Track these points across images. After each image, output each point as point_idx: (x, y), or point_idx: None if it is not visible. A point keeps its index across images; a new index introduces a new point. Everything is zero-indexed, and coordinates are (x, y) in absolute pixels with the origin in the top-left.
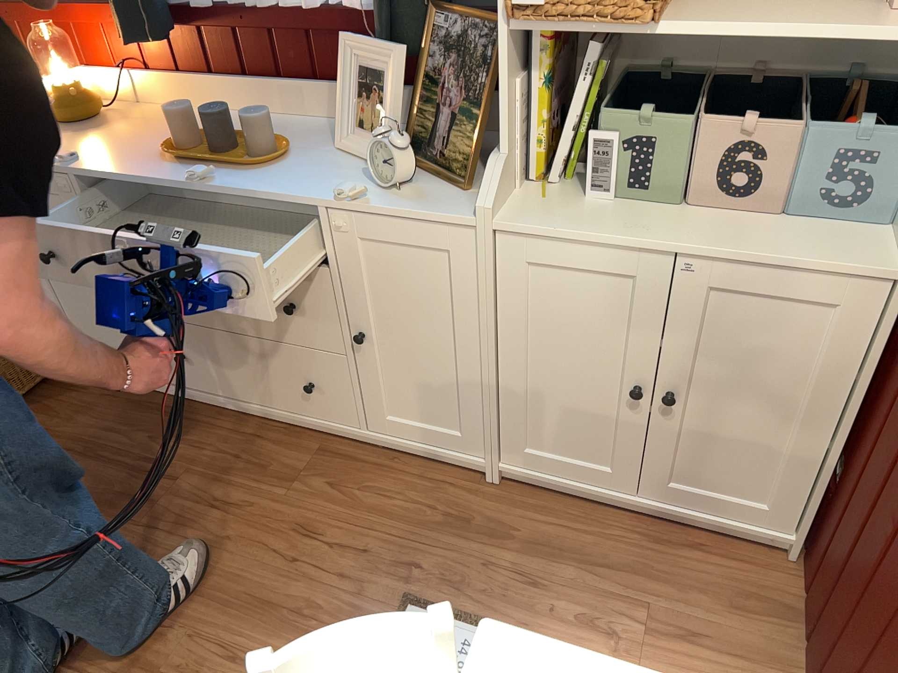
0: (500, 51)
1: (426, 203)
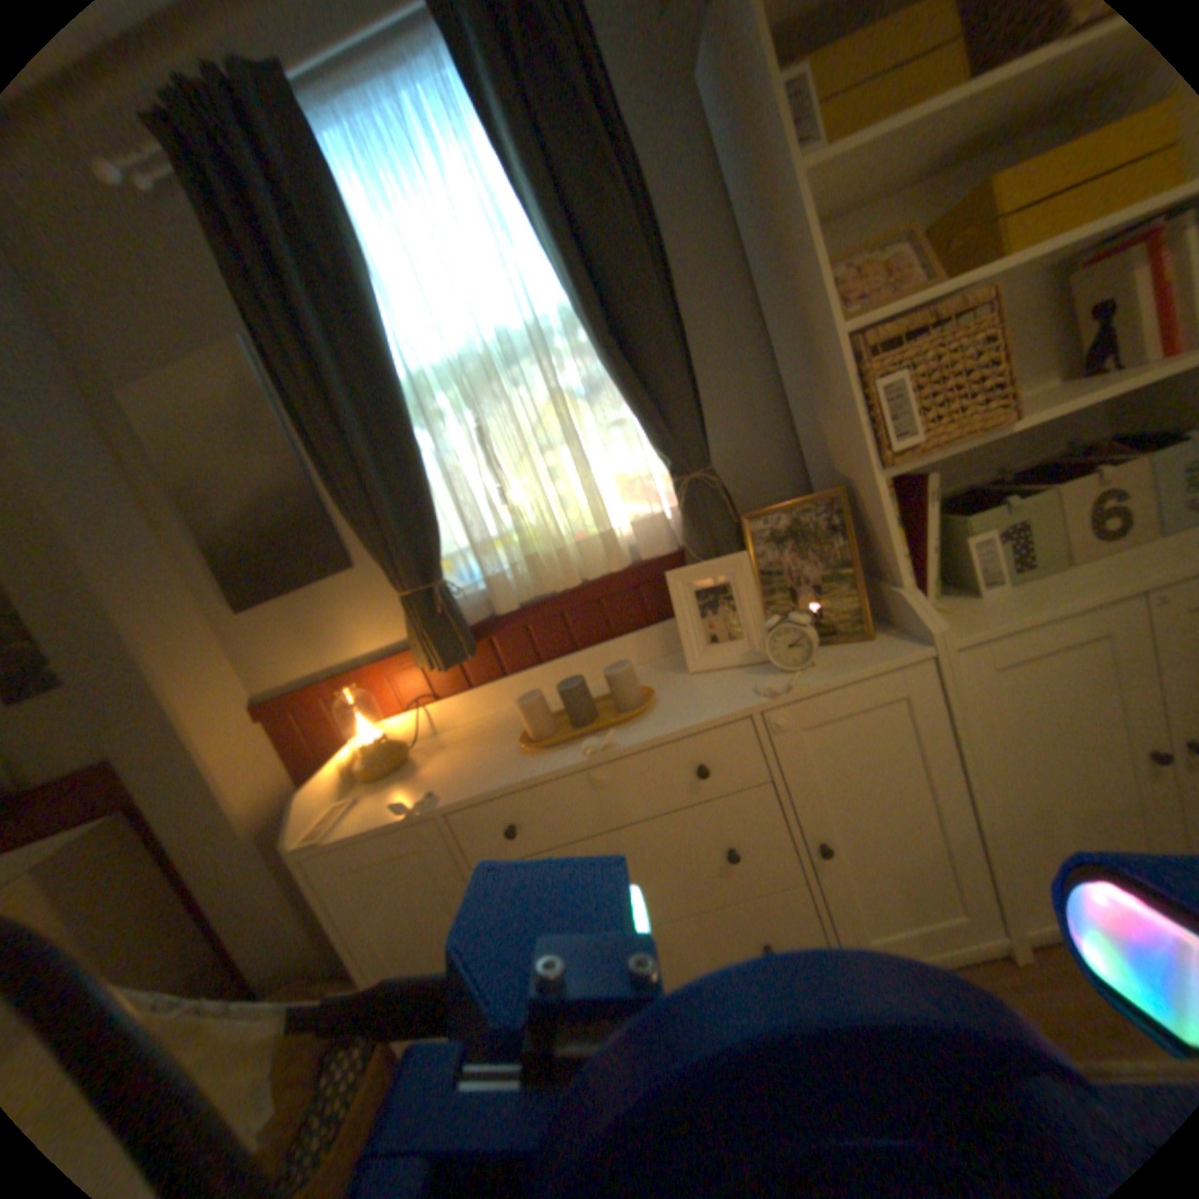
0: (879, 491)
1: (854, 658)
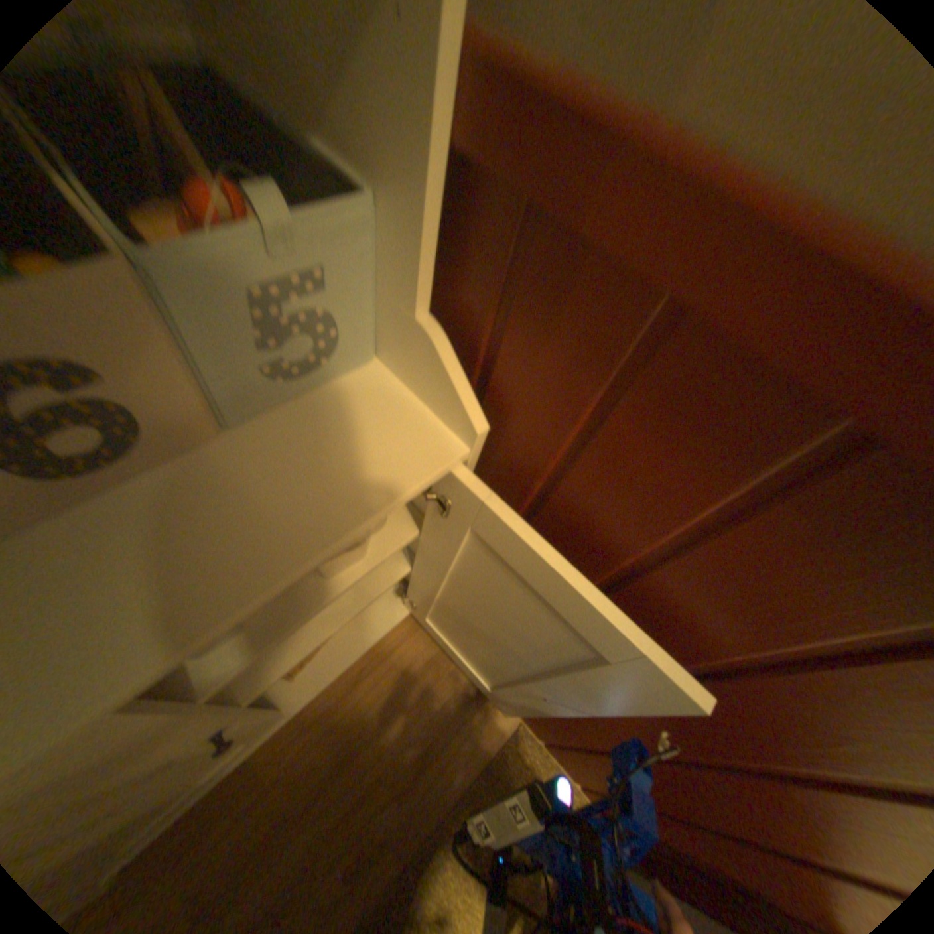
0: None
1: None
